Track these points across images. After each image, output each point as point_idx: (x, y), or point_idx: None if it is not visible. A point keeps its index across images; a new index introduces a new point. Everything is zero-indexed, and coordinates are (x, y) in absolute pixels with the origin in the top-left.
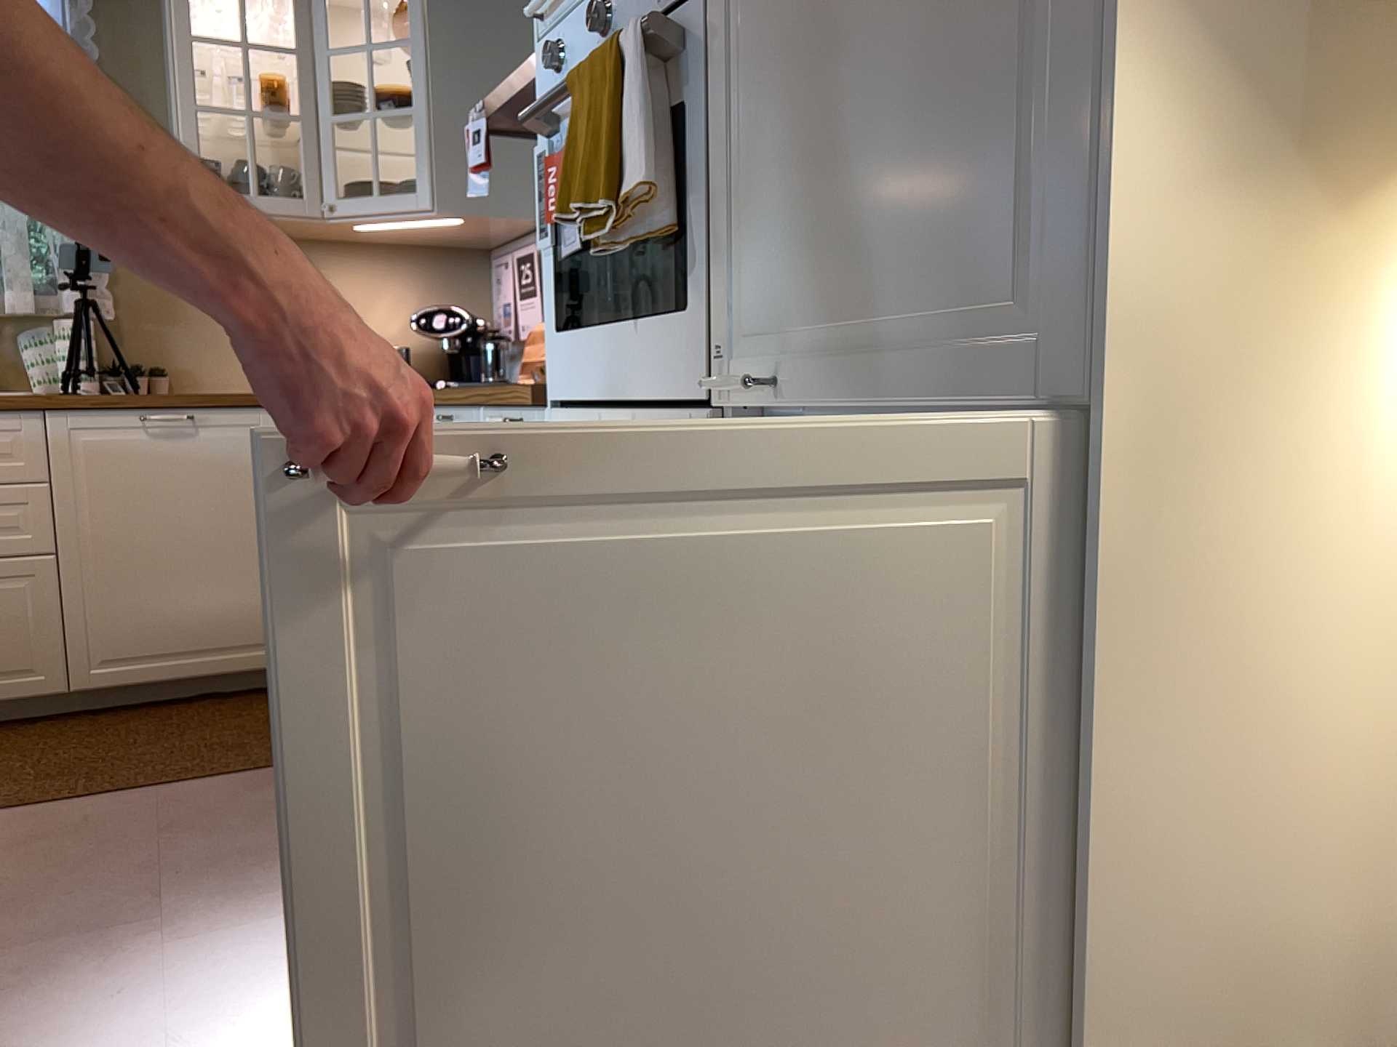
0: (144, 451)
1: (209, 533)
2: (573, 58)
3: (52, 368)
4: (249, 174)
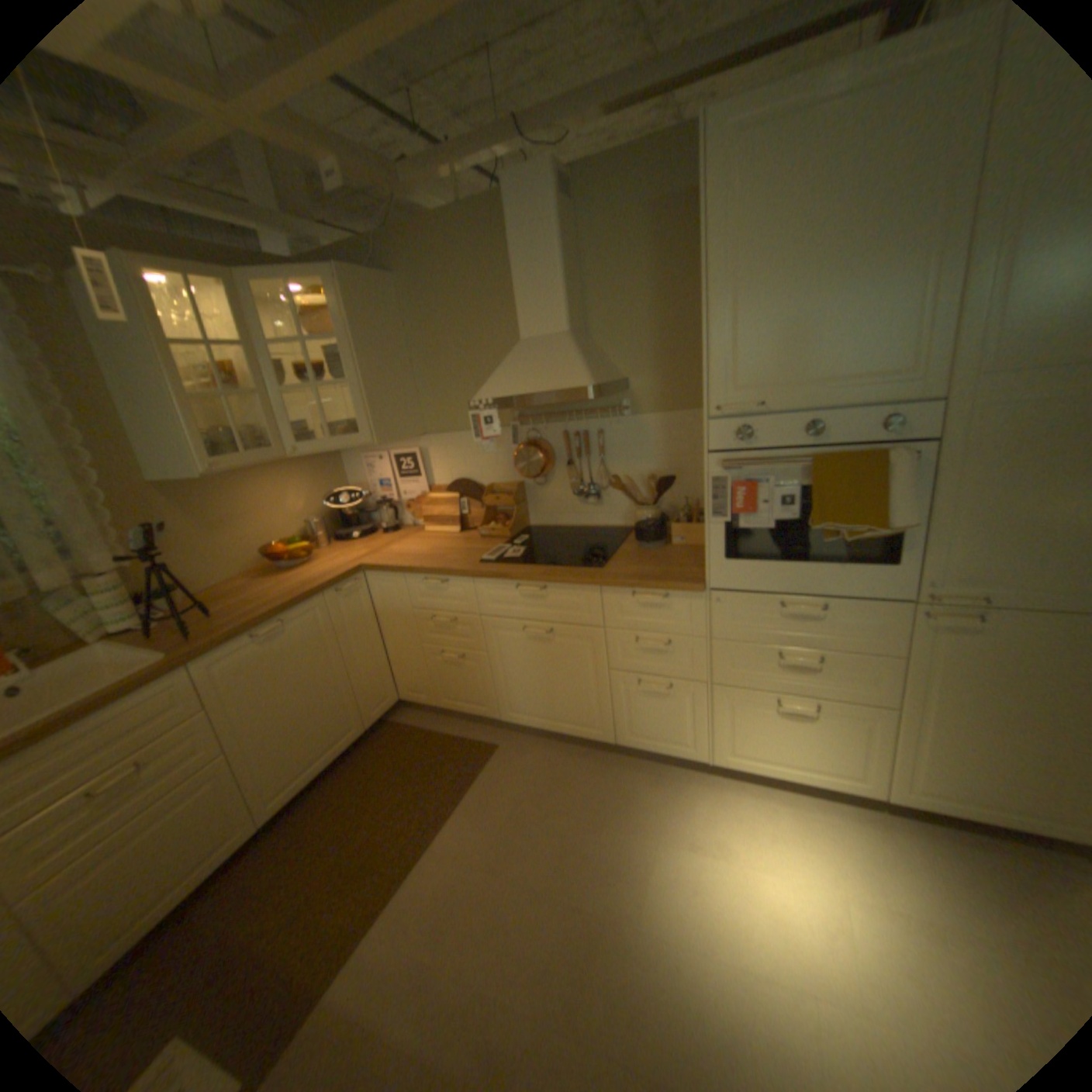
0: (258, 657)
1: (308, 686)
2: (759, 437)
3: (92, 619)
4: (226, 438)
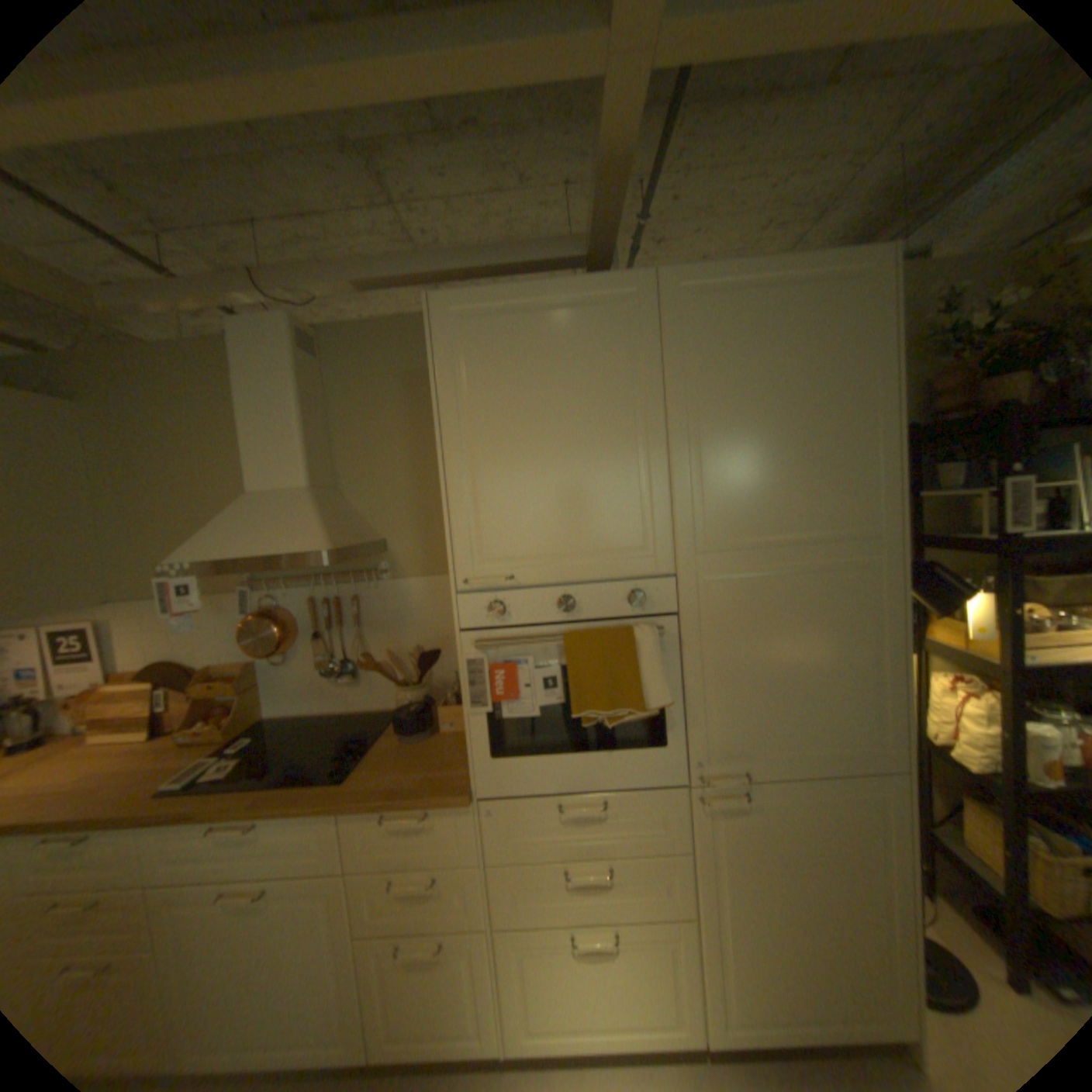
0: None
1: None
2: (513, 613)
3: None
4: None
